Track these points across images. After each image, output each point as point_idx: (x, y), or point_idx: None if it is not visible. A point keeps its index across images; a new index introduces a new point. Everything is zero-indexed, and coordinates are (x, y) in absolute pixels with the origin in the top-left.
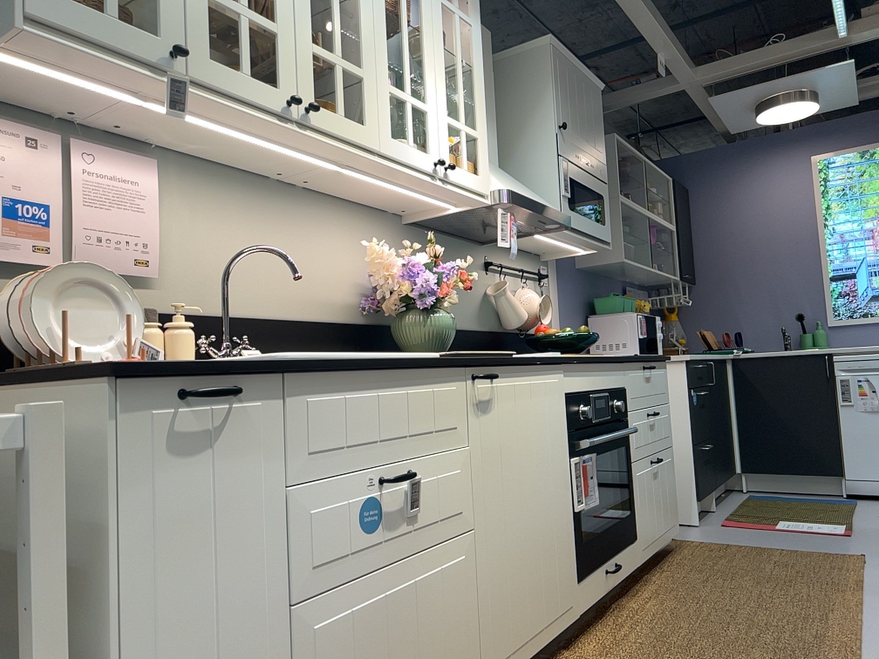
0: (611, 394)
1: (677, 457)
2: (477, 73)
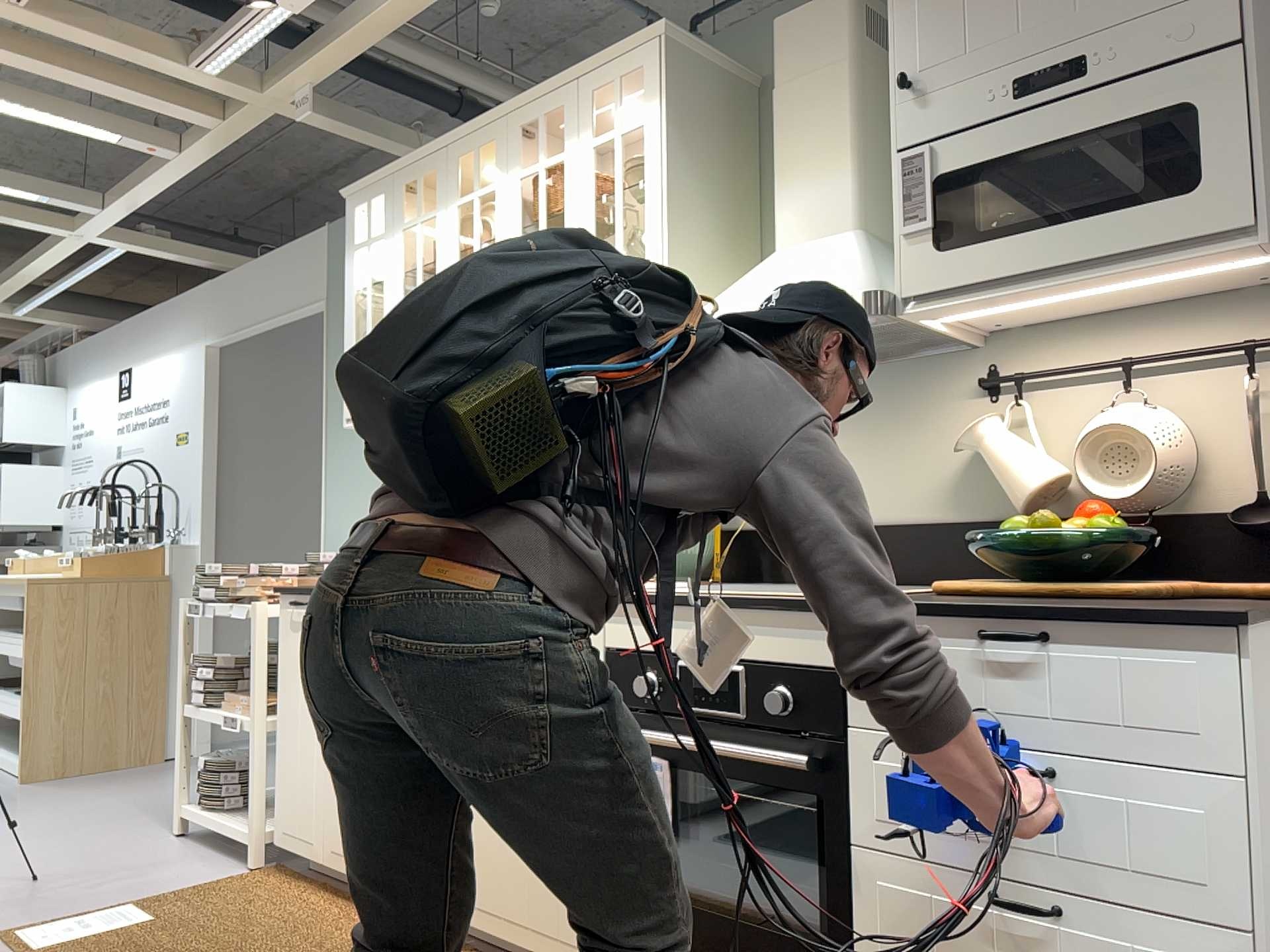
0: (765, 673)
1: None
2: (646, 186)
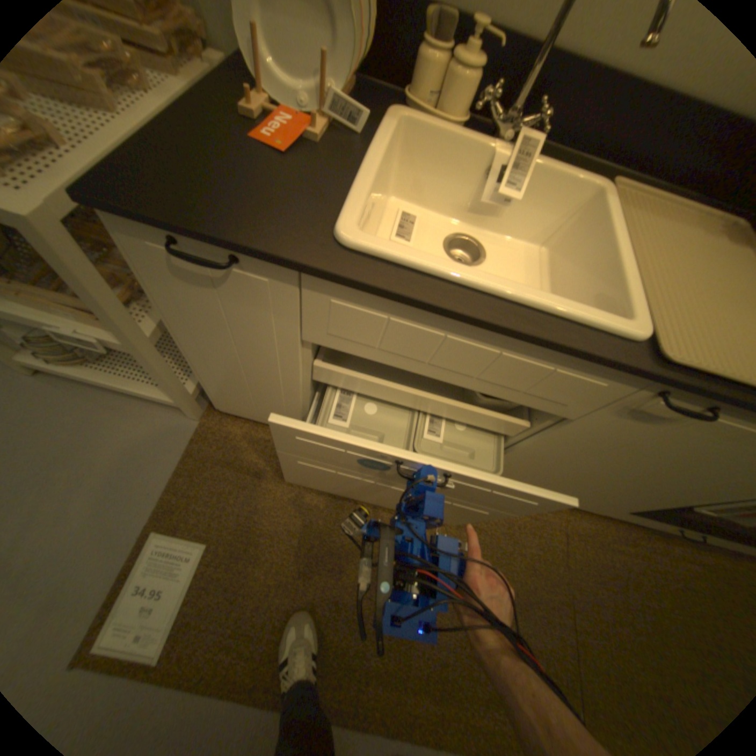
0: None
1: None
2: None
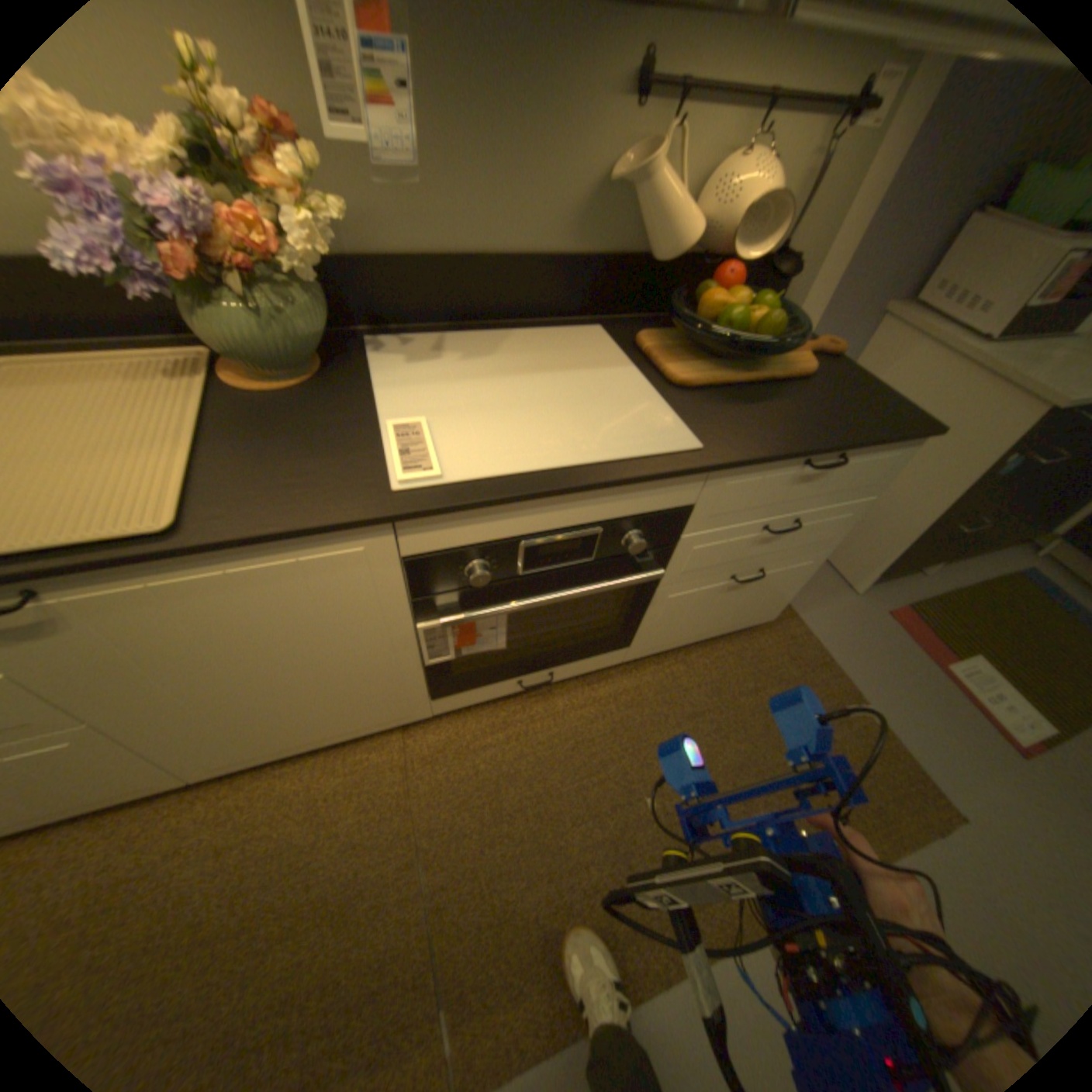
0: (617, 524)
1: (901, 518)
2: None
